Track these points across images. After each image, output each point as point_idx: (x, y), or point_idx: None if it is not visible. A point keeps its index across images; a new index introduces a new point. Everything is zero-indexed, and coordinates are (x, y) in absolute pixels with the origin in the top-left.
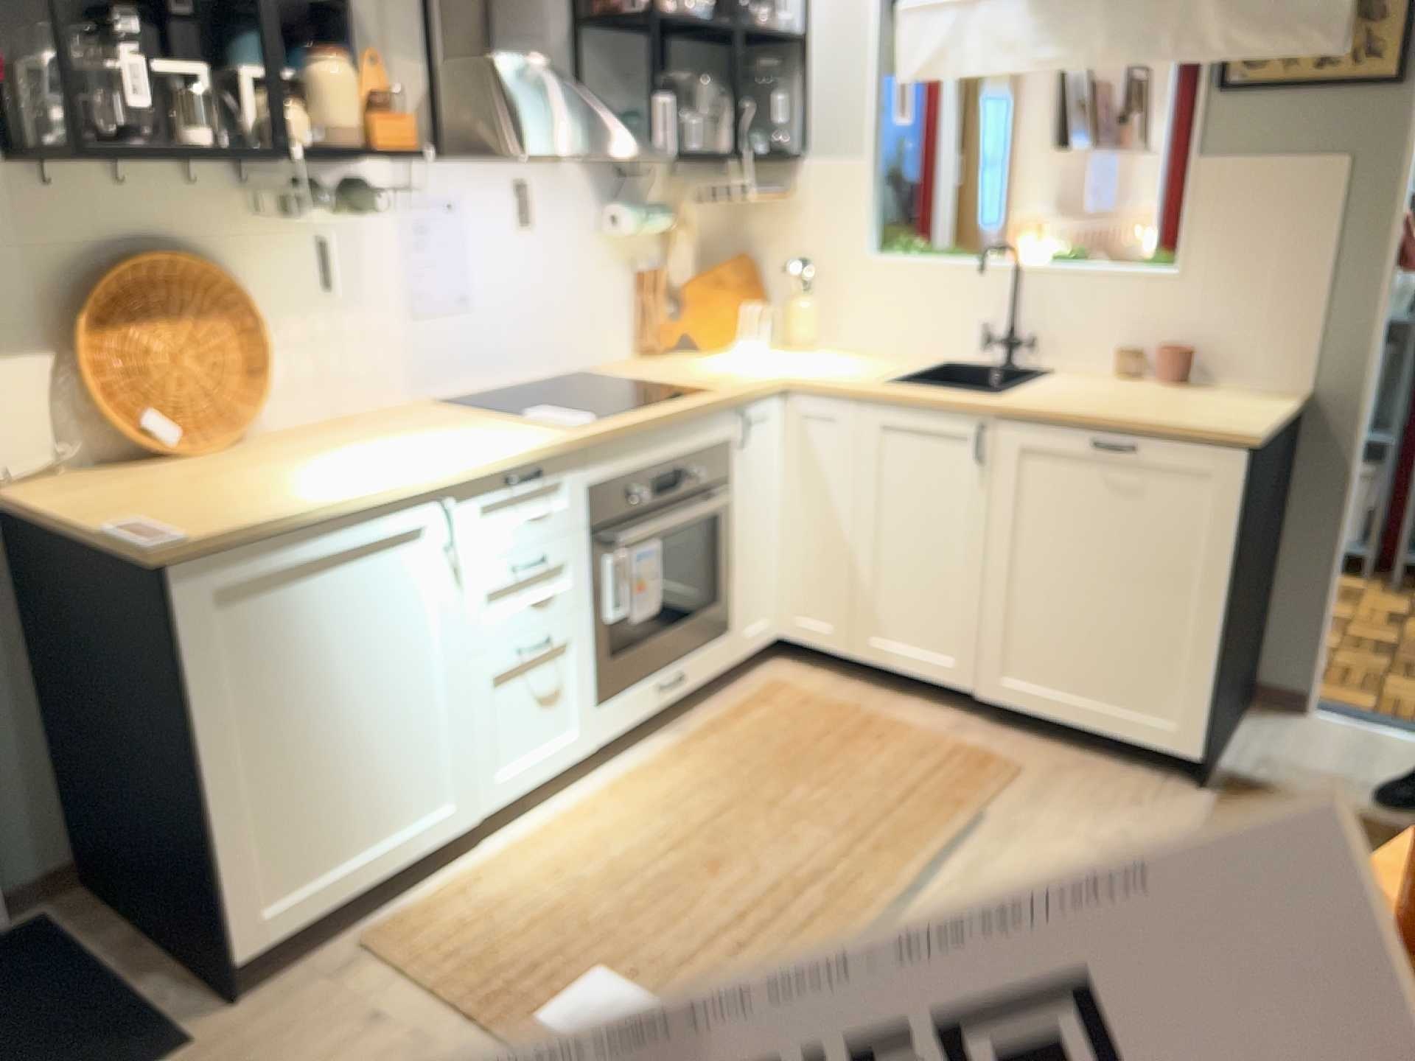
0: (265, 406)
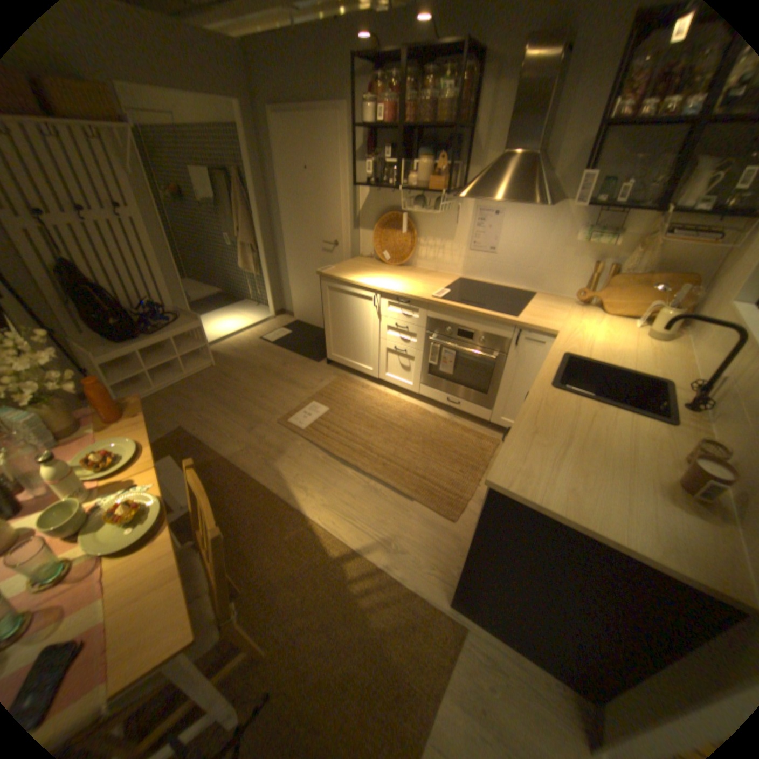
0: (418, 260)
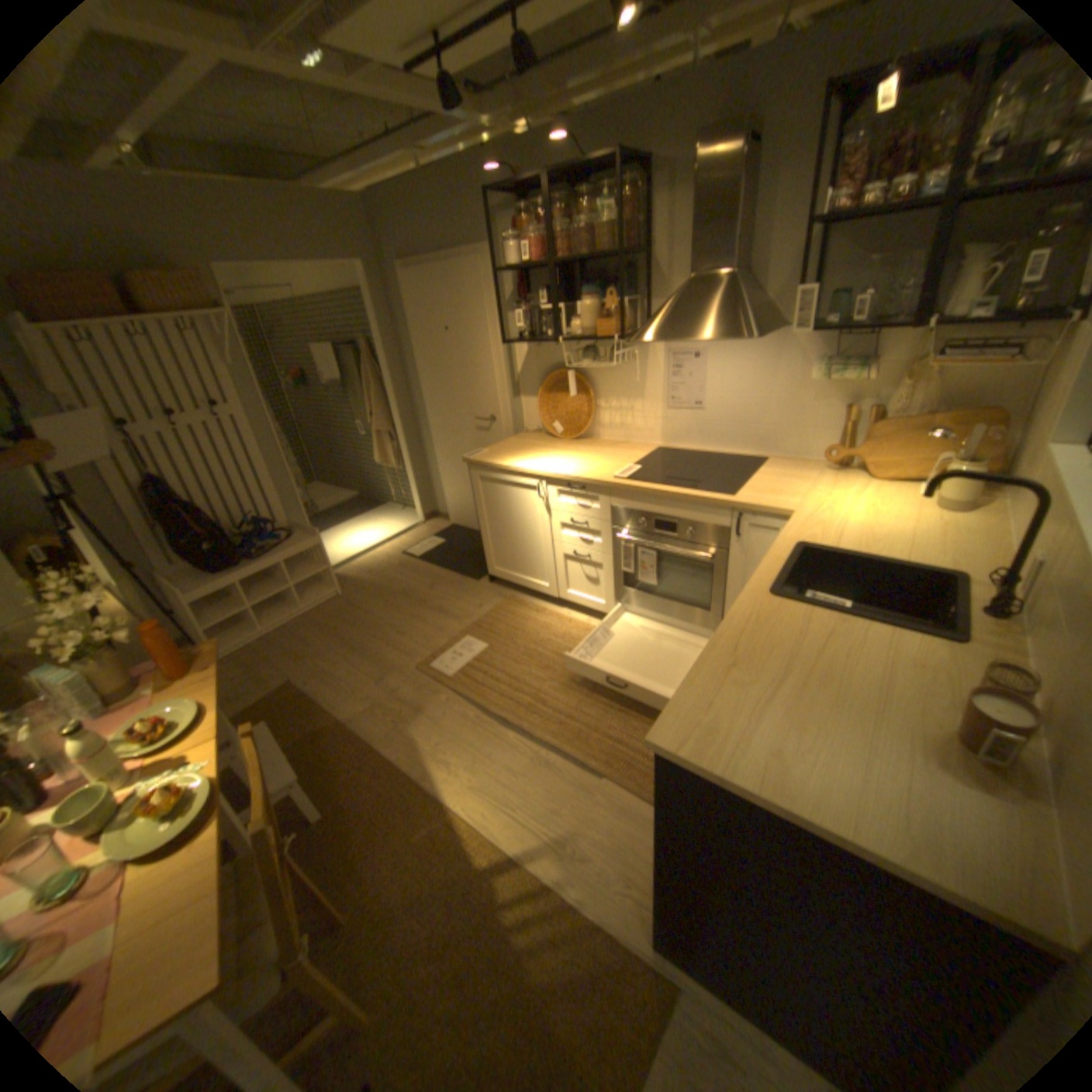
0: (600, 429)
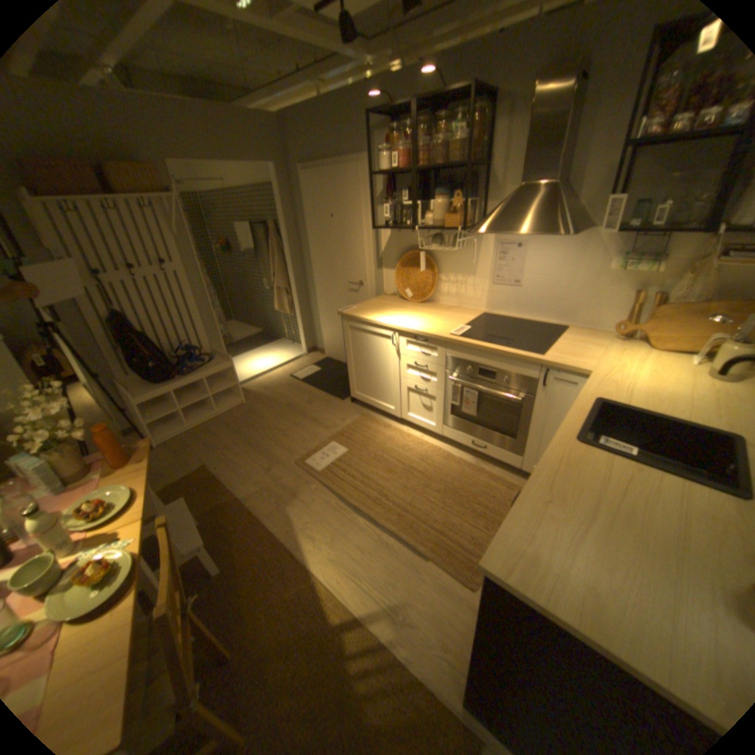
0: (440, 296)
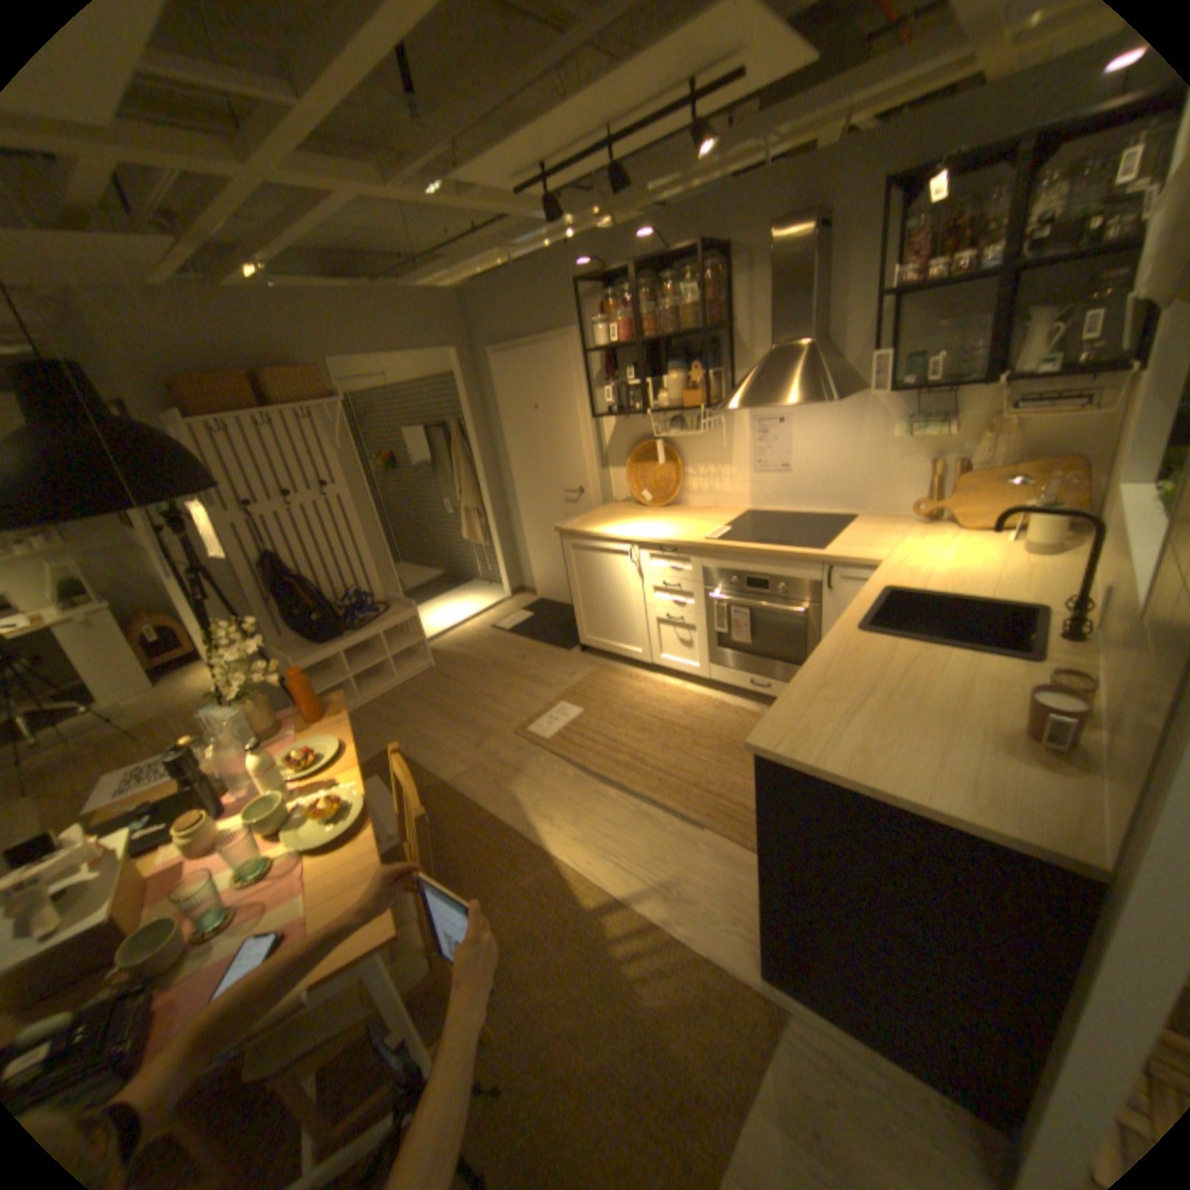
0: (688, 496)
